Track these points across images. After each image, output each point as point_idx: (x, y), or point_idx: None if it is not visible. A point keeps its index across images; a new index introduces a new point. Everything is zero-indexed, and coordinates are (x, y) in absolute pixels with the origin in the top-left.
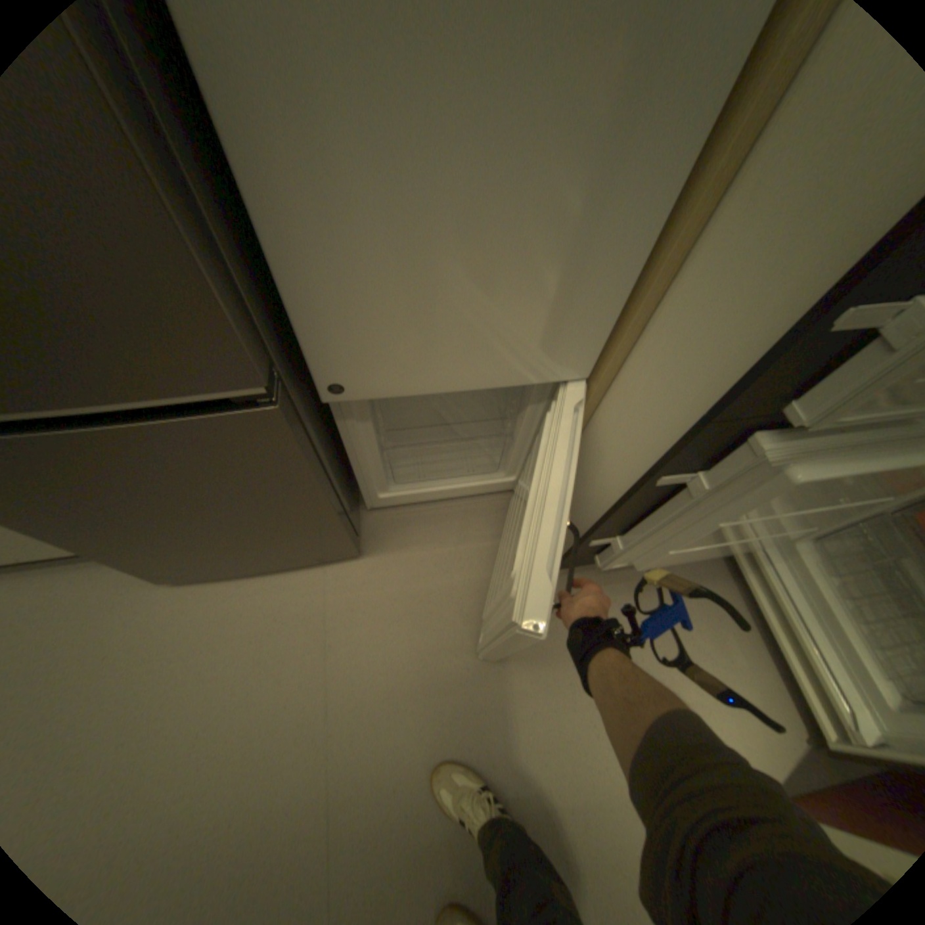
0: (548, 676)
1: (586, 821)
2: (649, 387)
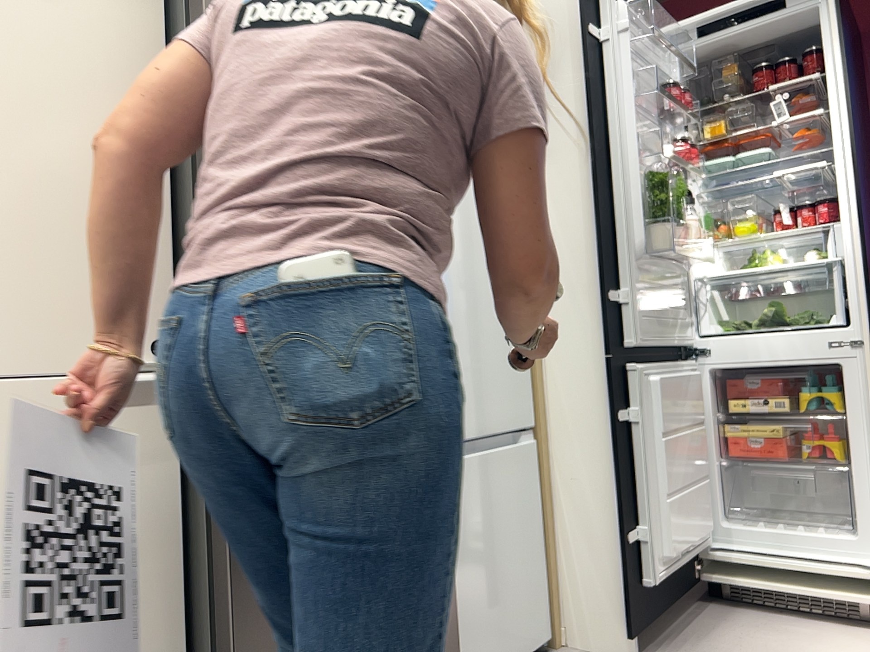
0: None
1: None
2: (573, 400)
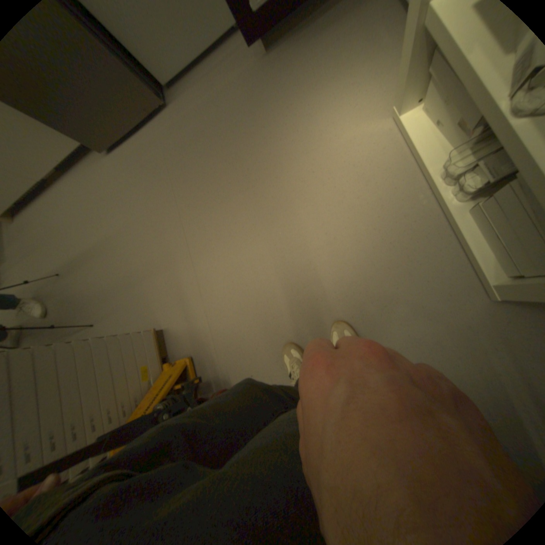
0: (260, 110)
1: (282, 164)
2: None
